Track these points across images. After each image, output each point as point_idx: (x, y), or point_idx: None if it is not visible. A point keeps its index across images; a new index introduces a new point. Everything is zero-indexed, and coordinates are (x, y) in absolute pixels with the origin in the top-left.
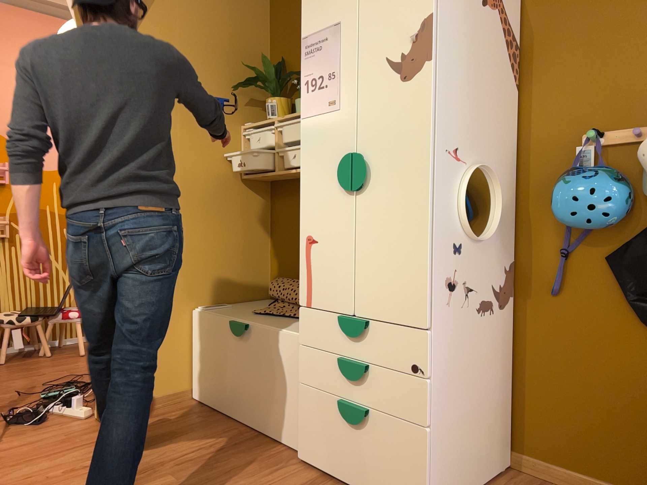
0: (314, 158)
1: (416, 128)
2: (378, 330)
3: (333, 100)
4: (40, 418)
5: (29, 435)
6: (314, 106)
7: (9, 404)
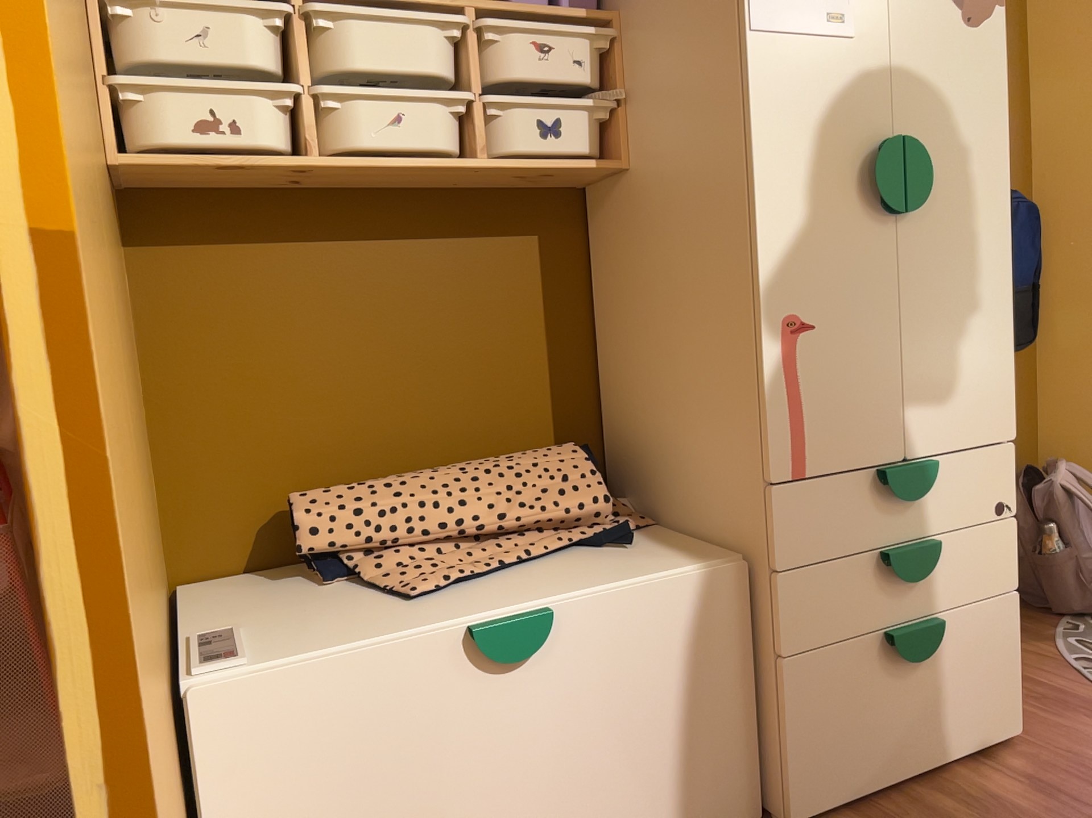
0: (793, 136)
1: (989, 112)
2: (945, 469)
3: (838, 13)
4: None
5: None
6: (788, 11)
7: None
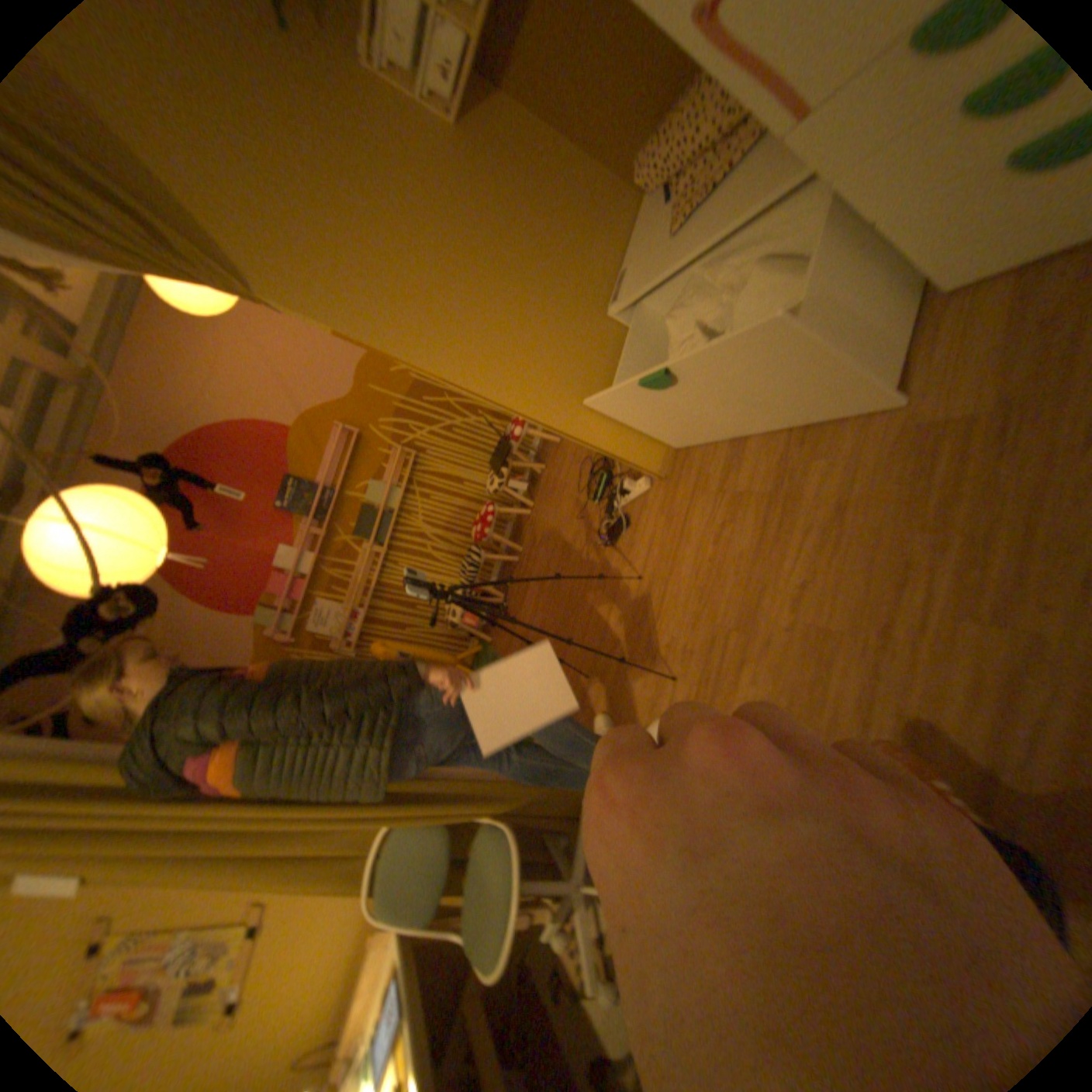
0: None
1: None
2: None
3: None
4: (622, 518)
5: (639, 538)
6: None
7: (587, 528)
